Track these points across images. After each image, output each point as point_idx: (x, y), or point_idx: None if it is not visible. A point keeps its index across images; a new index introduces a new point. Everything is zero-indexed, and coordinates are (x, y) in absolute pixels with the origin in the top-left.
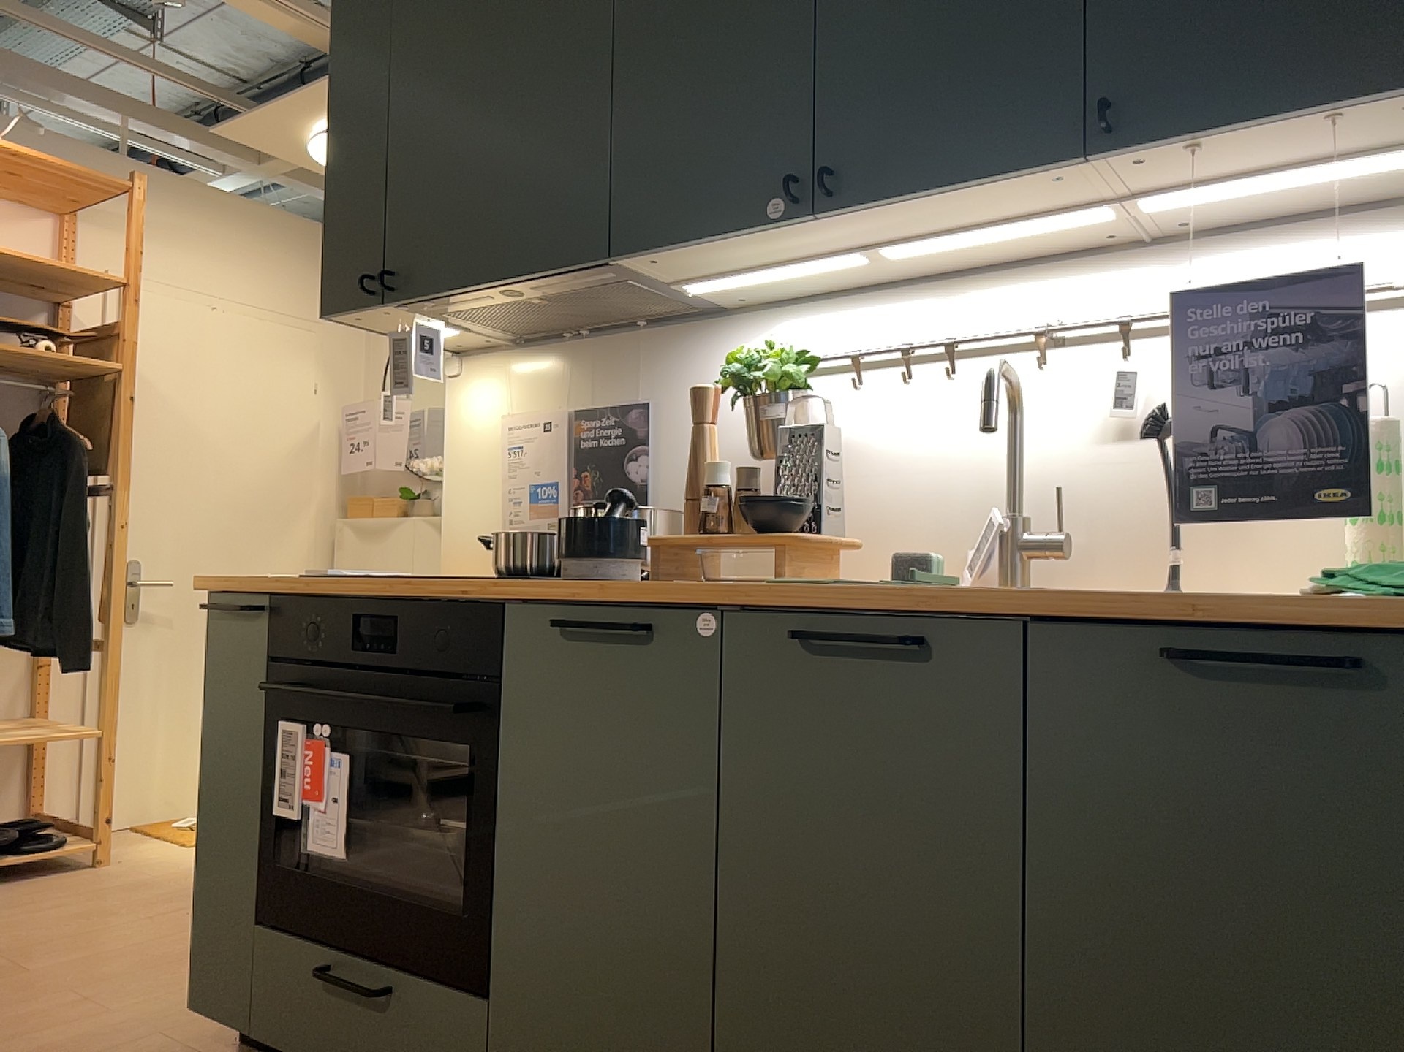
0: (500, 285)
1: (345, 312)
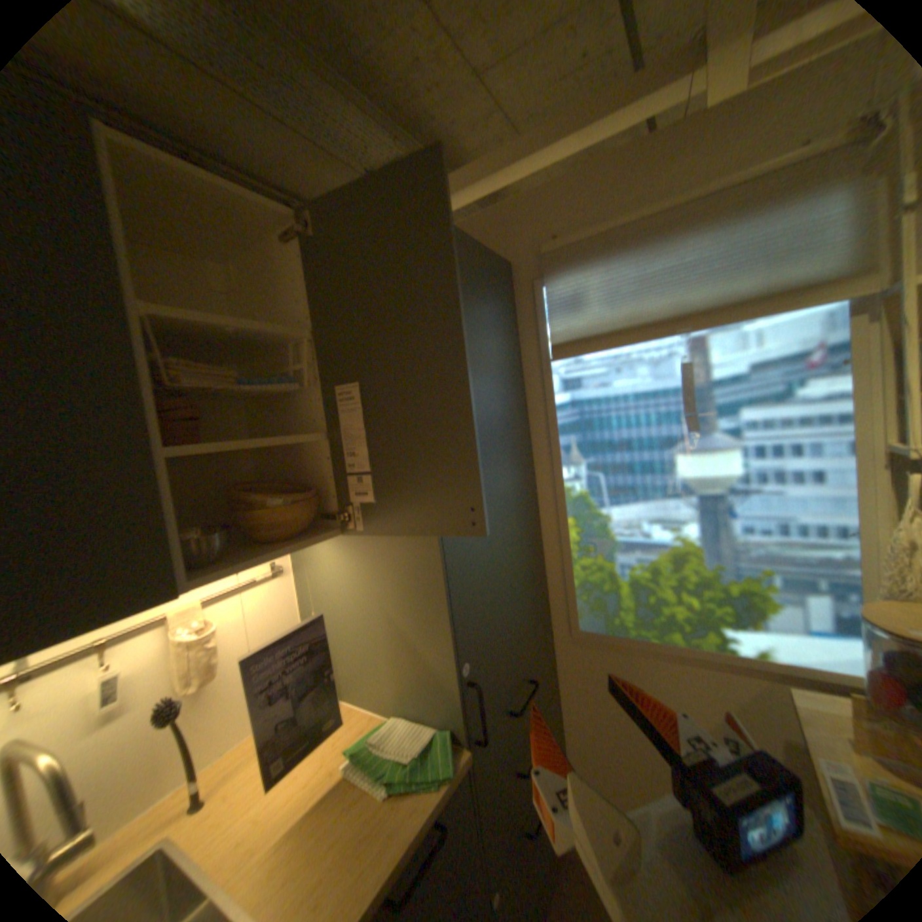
0: None
1: None
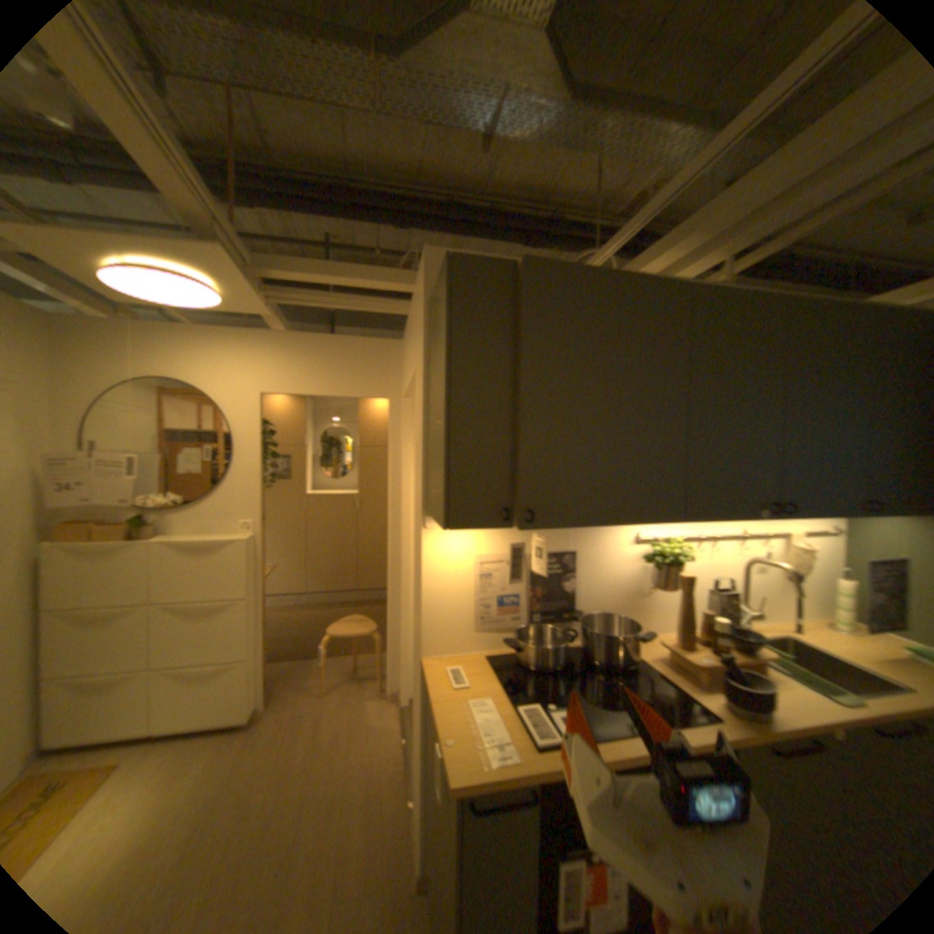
0: (604, 523)
1: (467, 525)
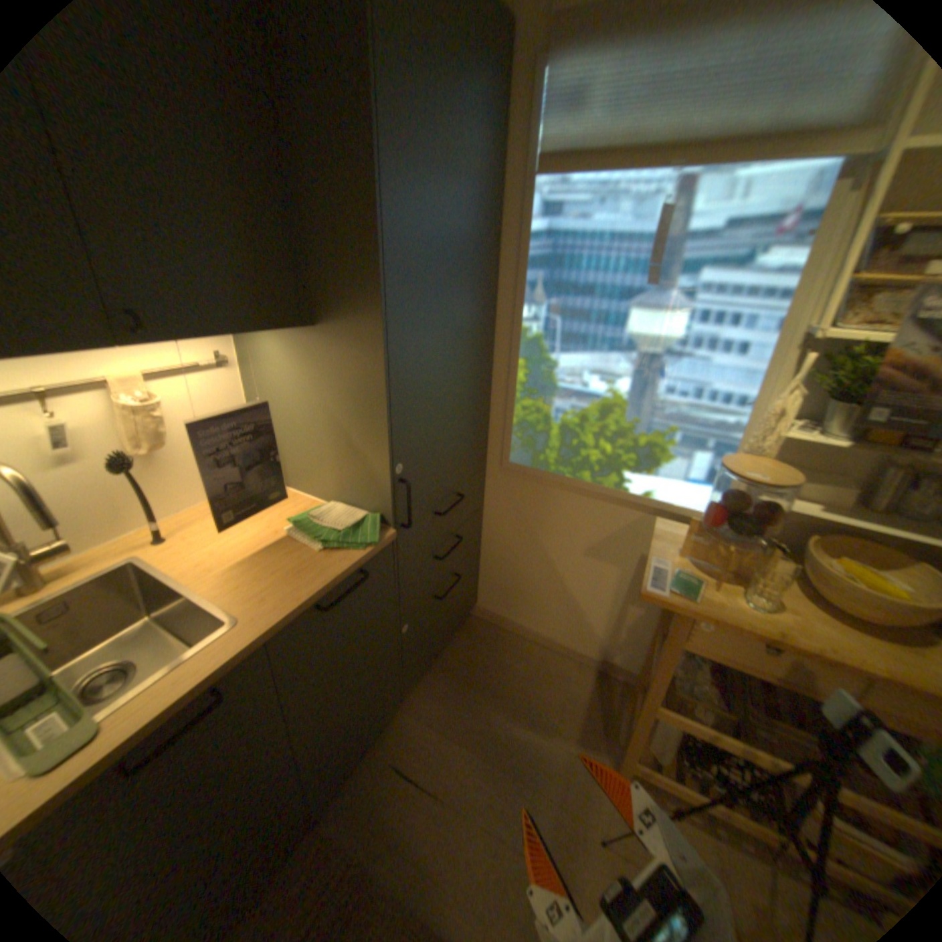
0: None
1: None
